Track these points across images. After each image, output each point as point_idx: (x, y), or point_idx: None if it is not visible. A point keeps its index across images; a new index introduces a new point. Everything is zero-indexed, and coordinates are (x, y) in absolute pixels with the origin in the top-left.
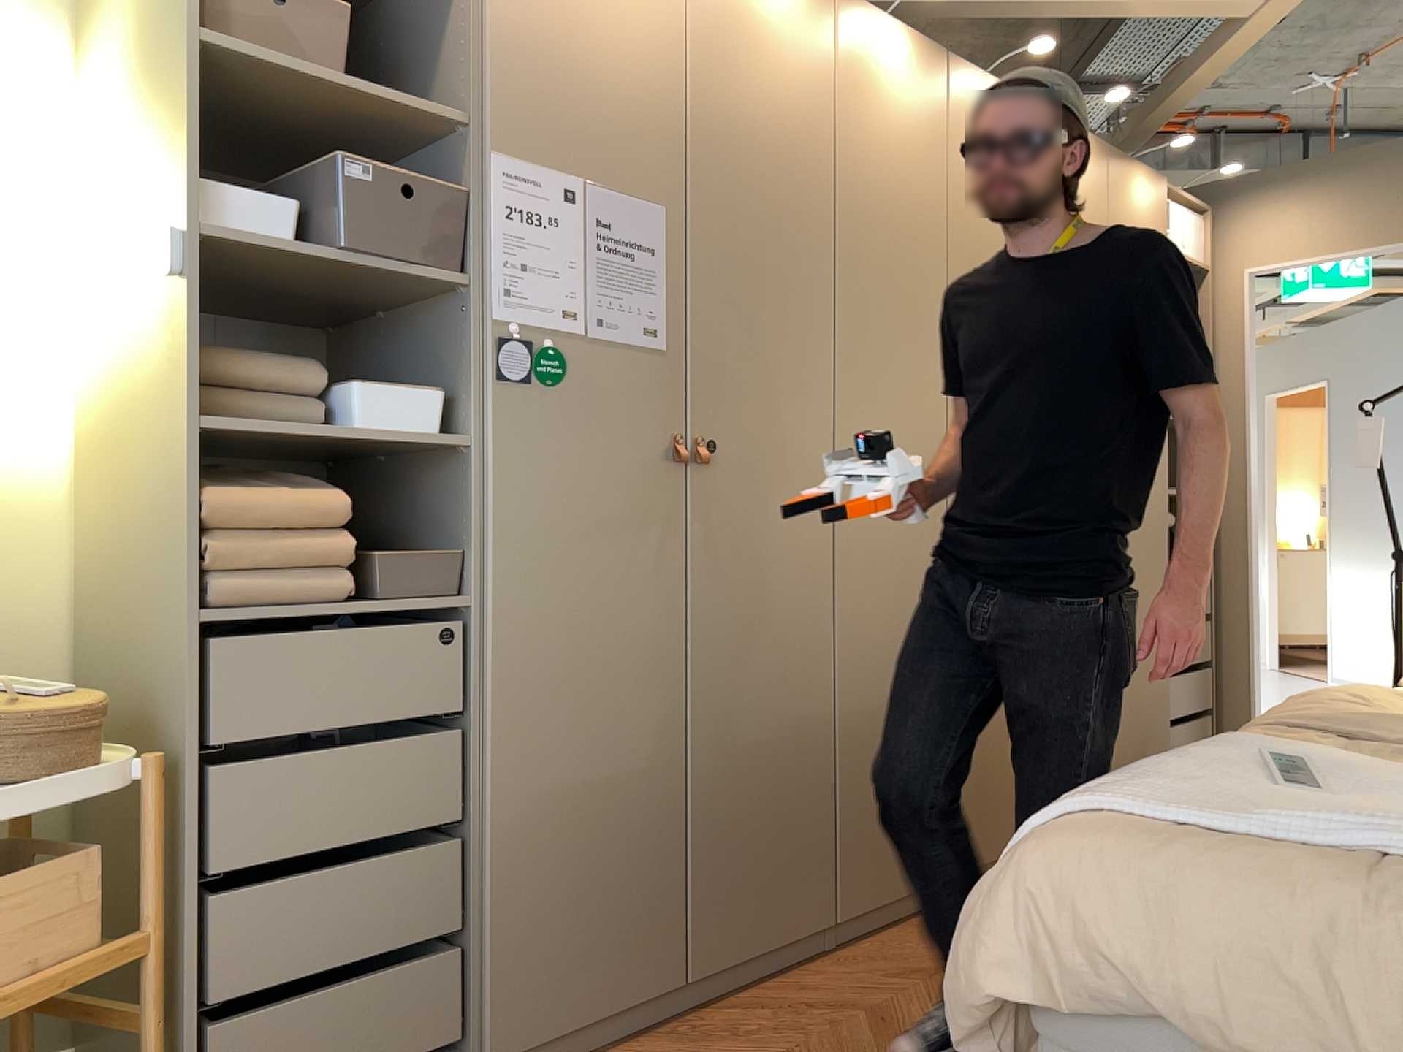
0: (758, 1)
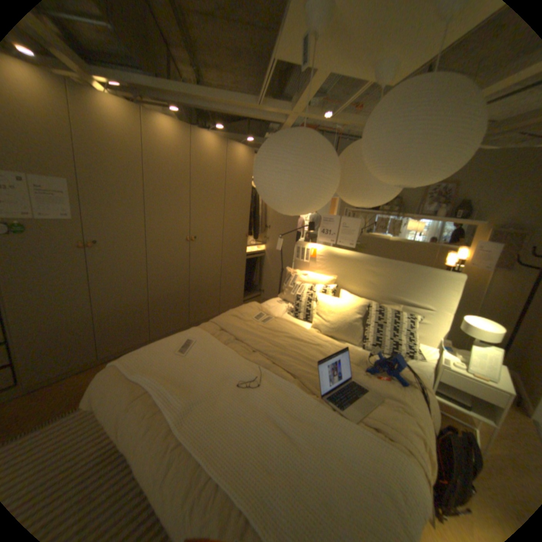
0: (103, 114)
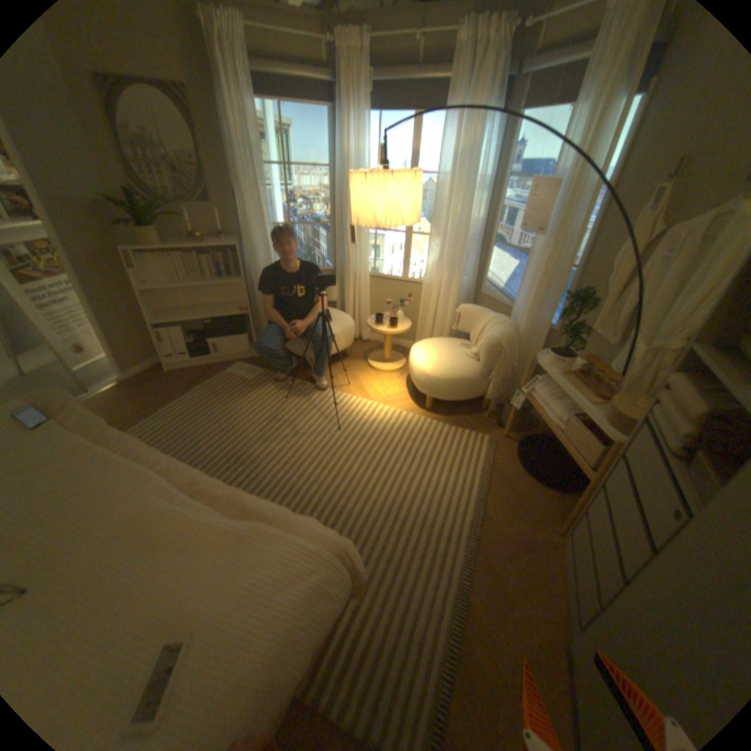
0: None
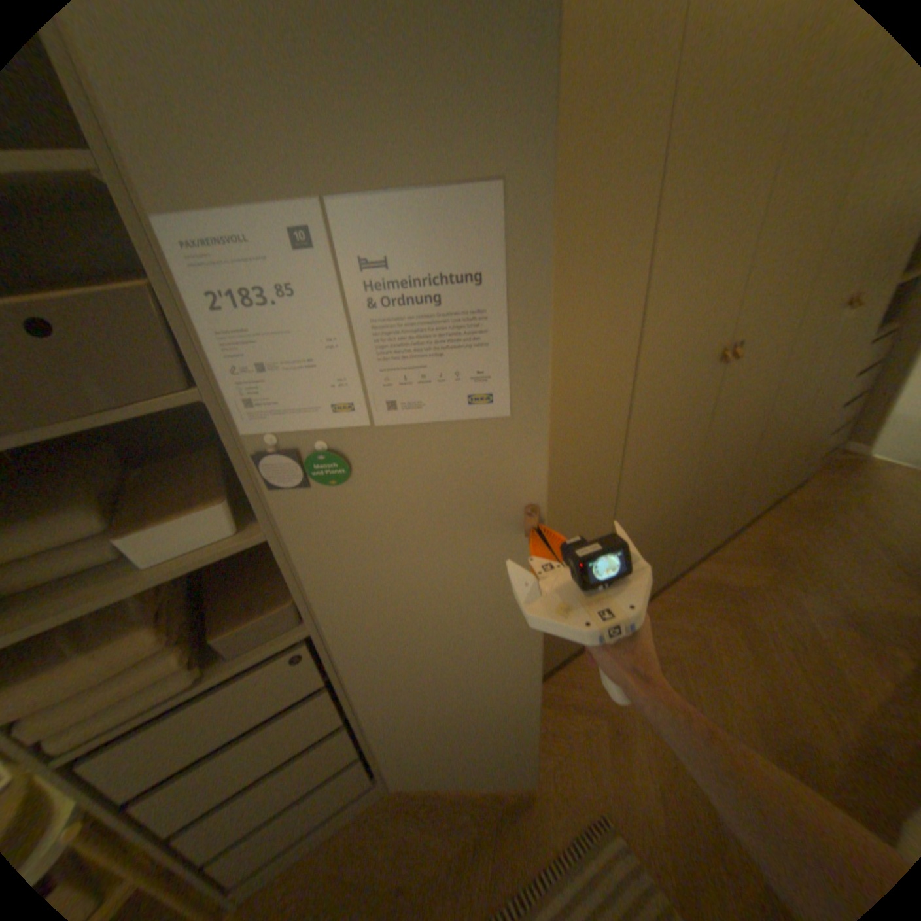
0: None
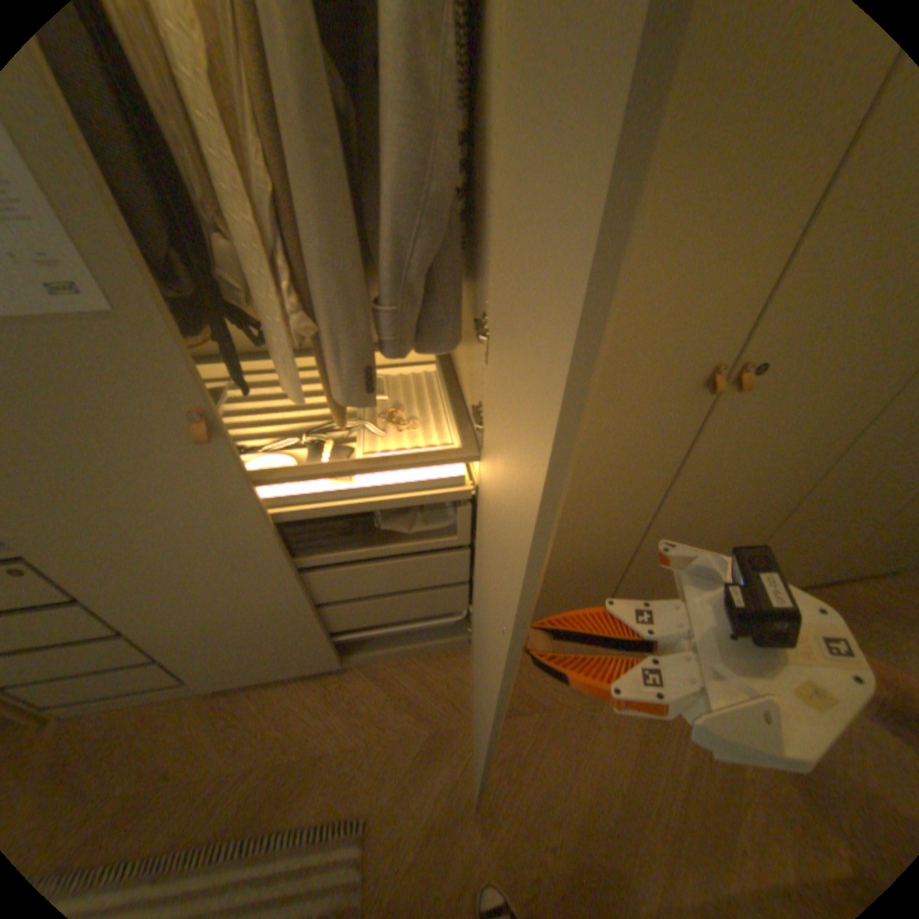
0: None
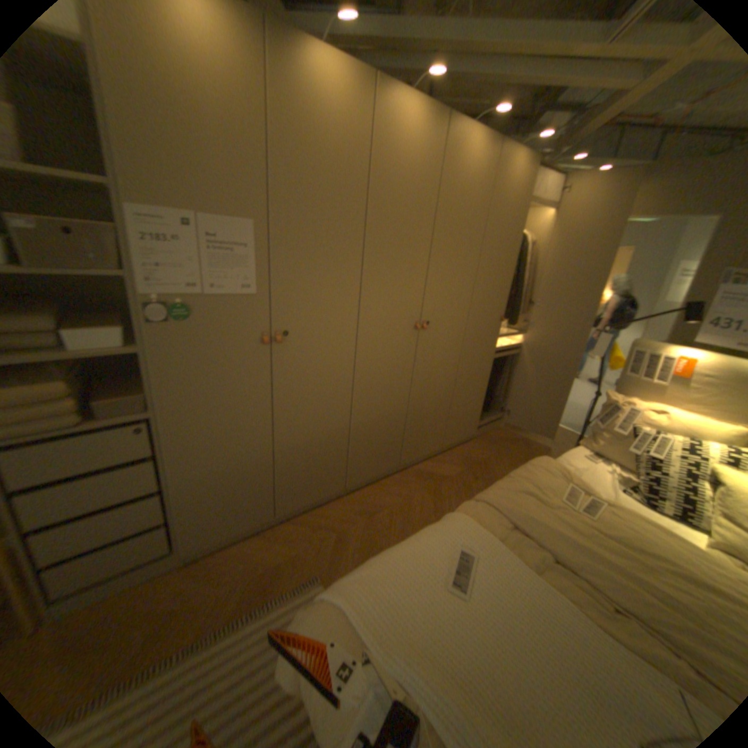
0: (319, 88)
